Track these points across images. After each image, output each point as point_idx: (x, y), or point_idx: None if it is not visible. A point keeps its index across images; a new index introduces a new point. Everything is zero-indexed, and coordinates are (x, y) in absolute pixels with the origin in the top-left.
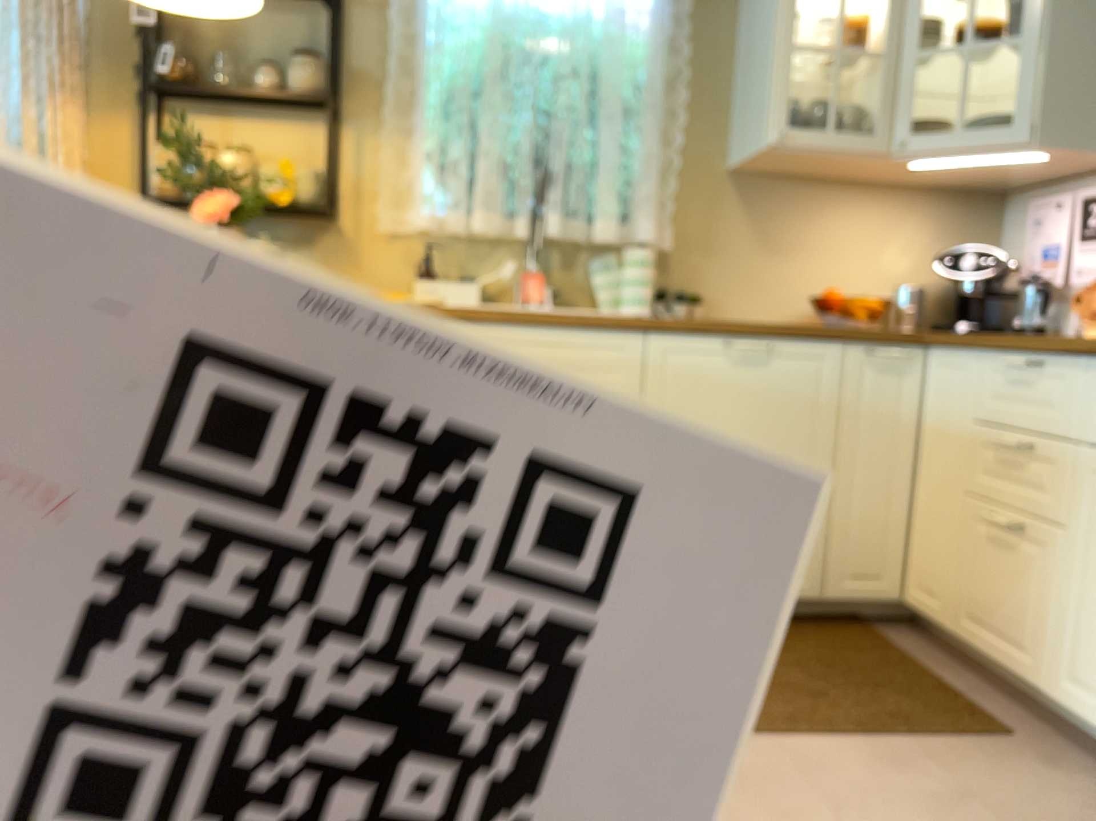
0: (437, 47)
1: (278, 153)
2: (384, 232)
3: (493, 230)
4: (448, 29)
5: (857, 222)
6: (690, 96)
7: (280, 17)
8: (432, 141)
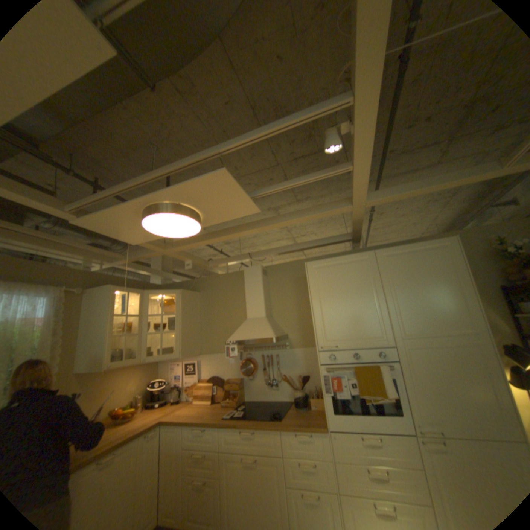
0: None
1: None
2: None
3: None
4: None
5: (119, 380)
6: (57, 350)
7: None
8: None
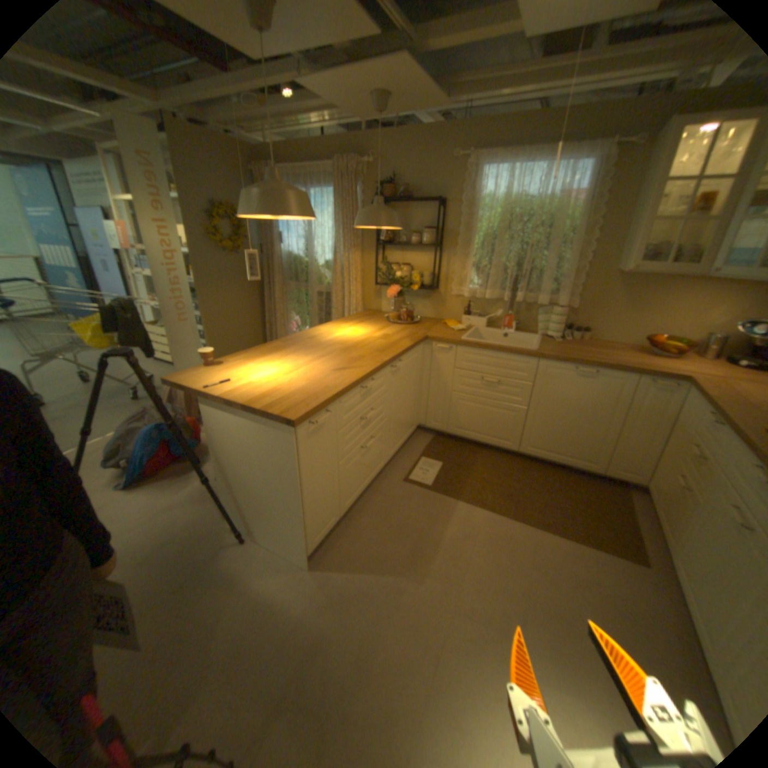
0: (478, 221)
1: (418, 264)
2: (453, 295)
3: (492, 298)
4: (485, 209)
5: (693, 296)
6: (602, 232)
7: (422, 210)
8: (472, 261)
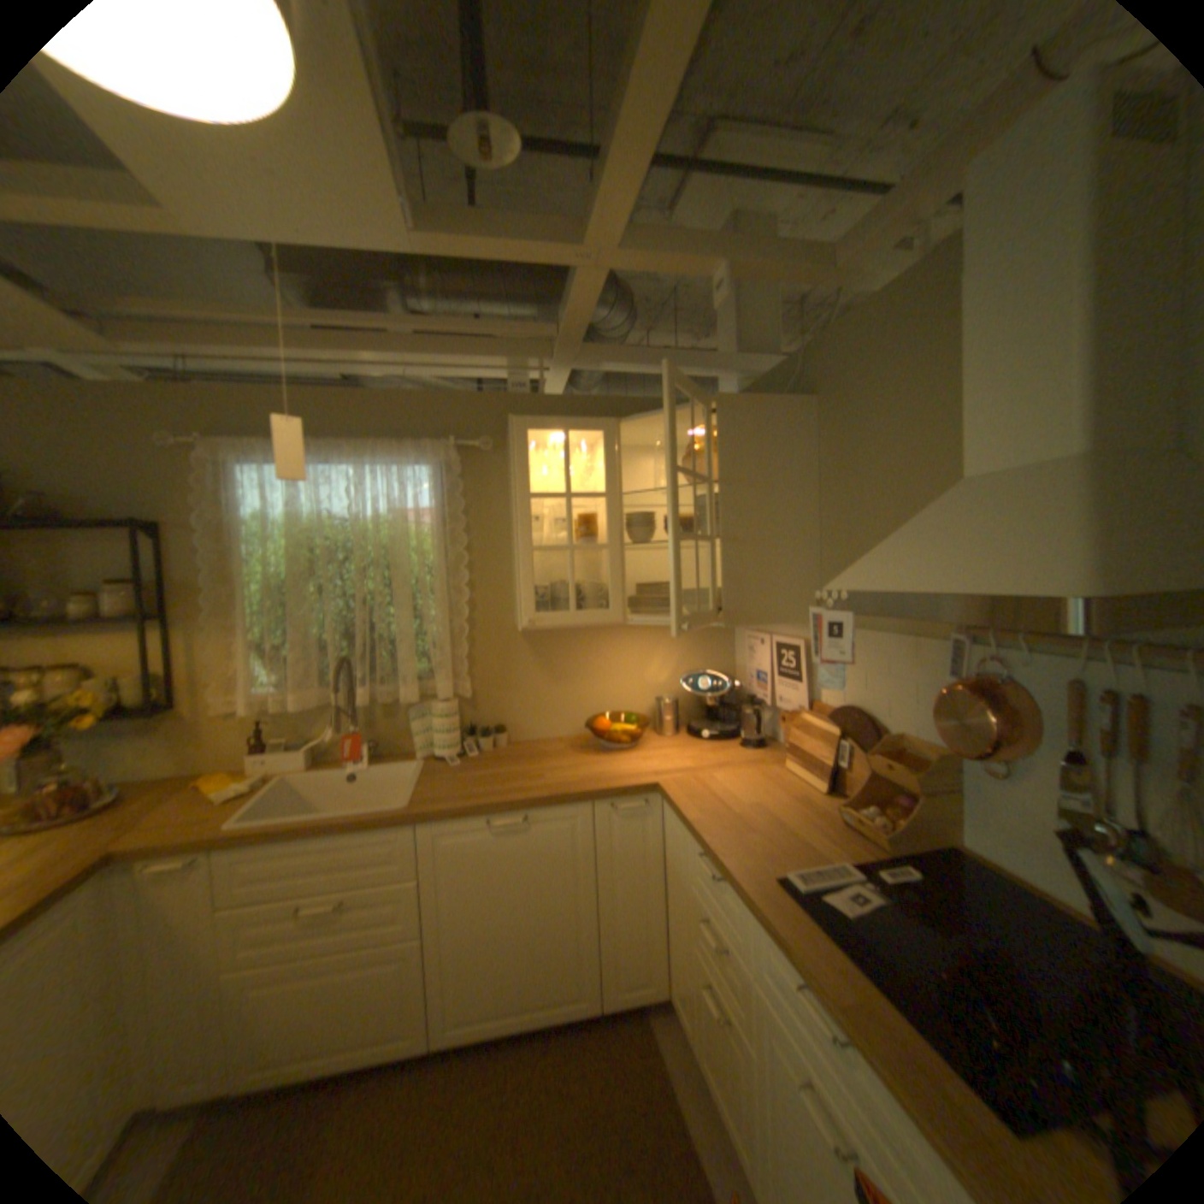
0: (239, 564)
1: (108, 662)
2: (217, 716)
3: (307, 709)
4: (256, 542)
5: (621, 650)
6: (476, 571)
7: (97, 547)
8: (243, 642)
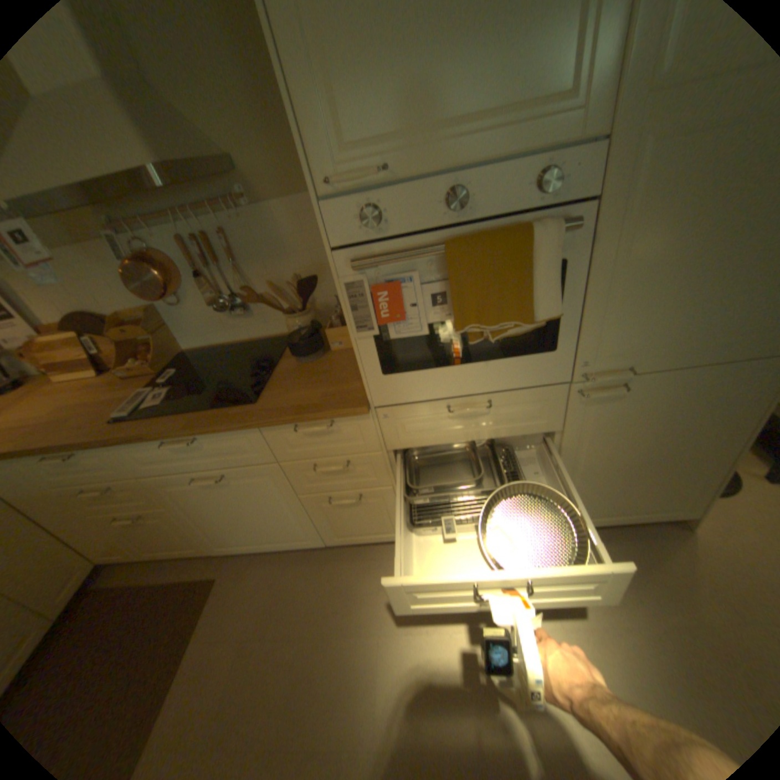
0: None
1: None
2: None
3: None
4: None
5: None
6: None
7: None
8: None
